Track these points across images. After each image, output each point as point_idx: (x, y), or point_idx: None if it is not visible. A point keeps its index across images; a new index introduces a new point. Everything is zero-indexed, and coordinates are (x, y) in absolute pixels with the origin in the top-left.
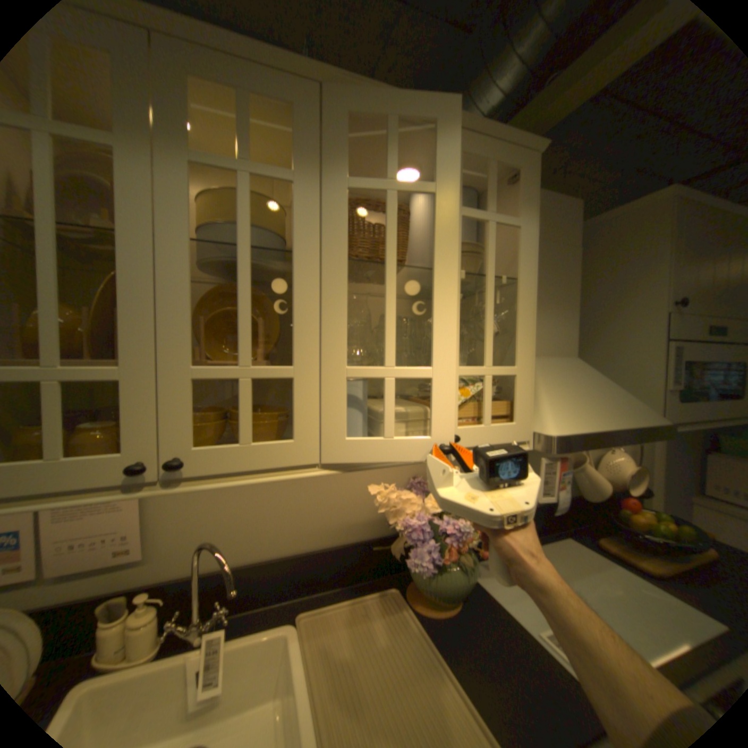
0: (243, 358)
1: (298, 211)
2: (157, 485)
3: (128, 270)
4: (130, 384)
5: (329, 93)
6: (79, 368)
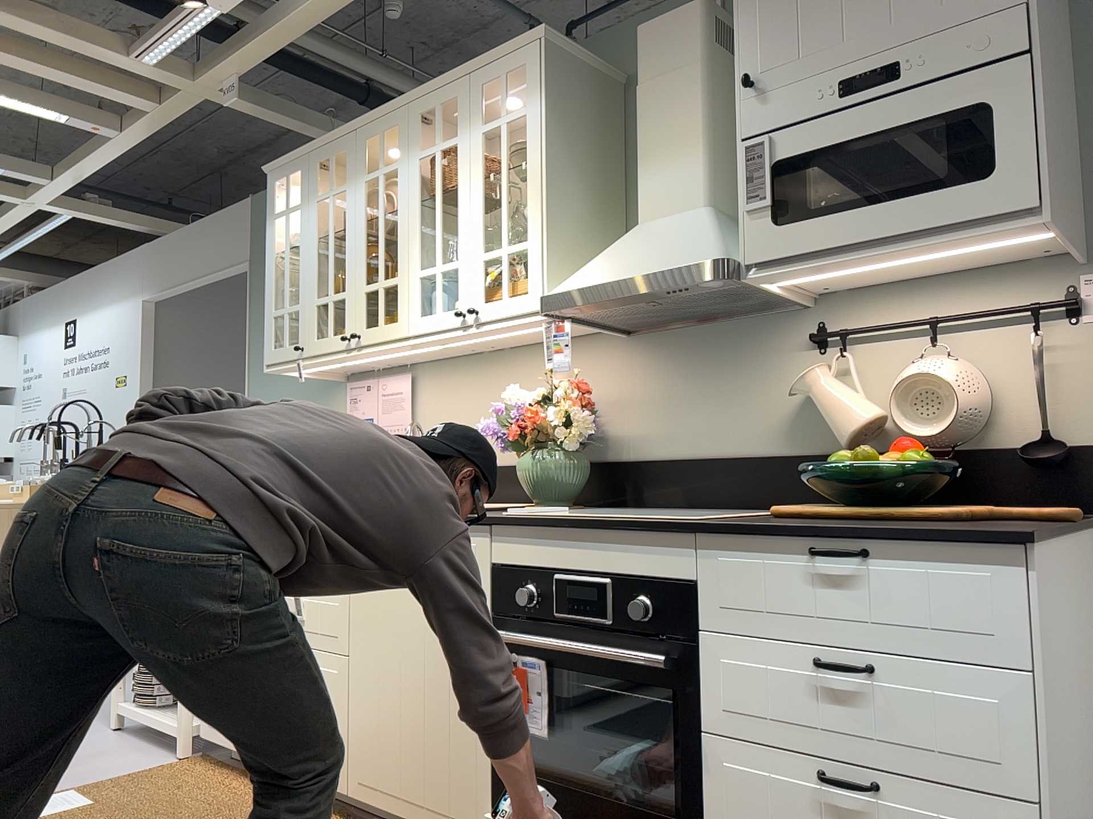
0: (379, 278)
1: (399, 185)
2: (355, 351)
3: (348, 246)
4: (347, 299)
5: (411, 110)
6: (336, 295)
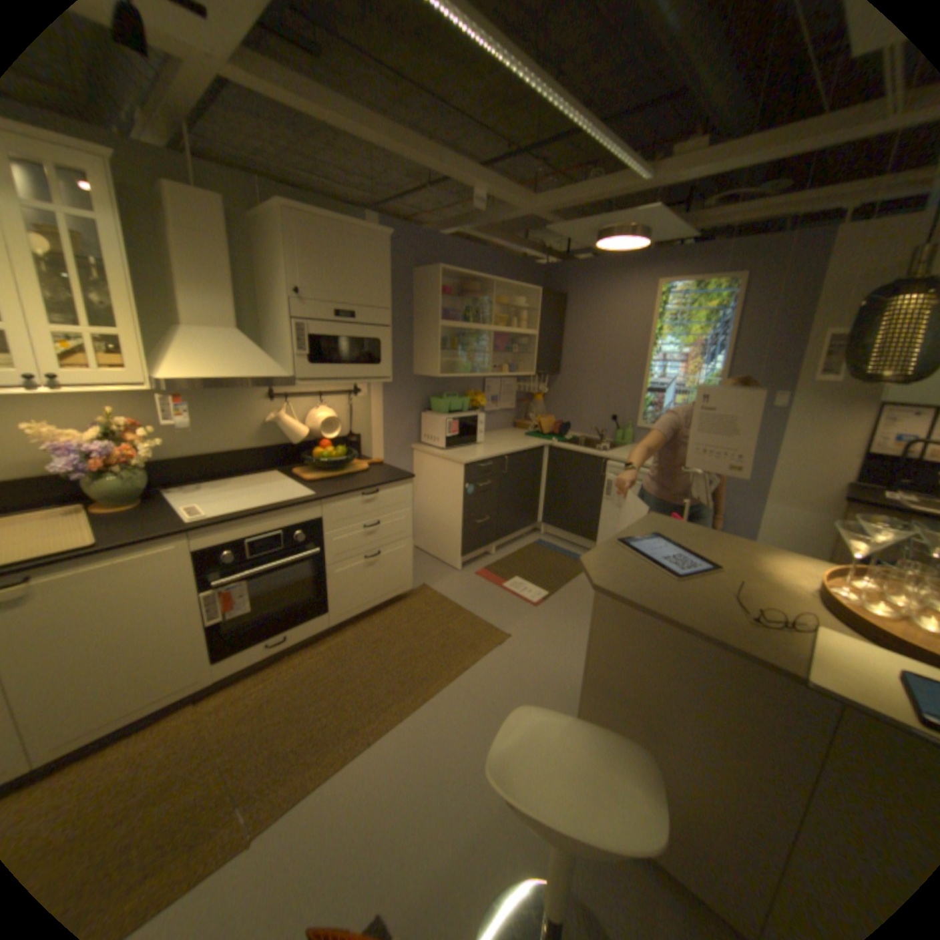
0: None
1: None
2: None
3: None
4: None
5: None
6: None
